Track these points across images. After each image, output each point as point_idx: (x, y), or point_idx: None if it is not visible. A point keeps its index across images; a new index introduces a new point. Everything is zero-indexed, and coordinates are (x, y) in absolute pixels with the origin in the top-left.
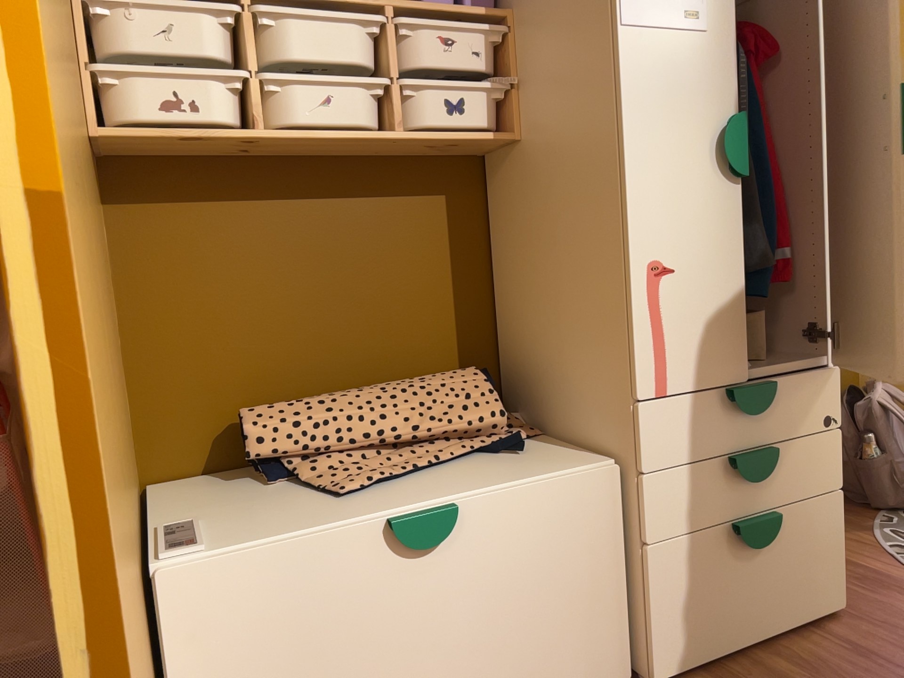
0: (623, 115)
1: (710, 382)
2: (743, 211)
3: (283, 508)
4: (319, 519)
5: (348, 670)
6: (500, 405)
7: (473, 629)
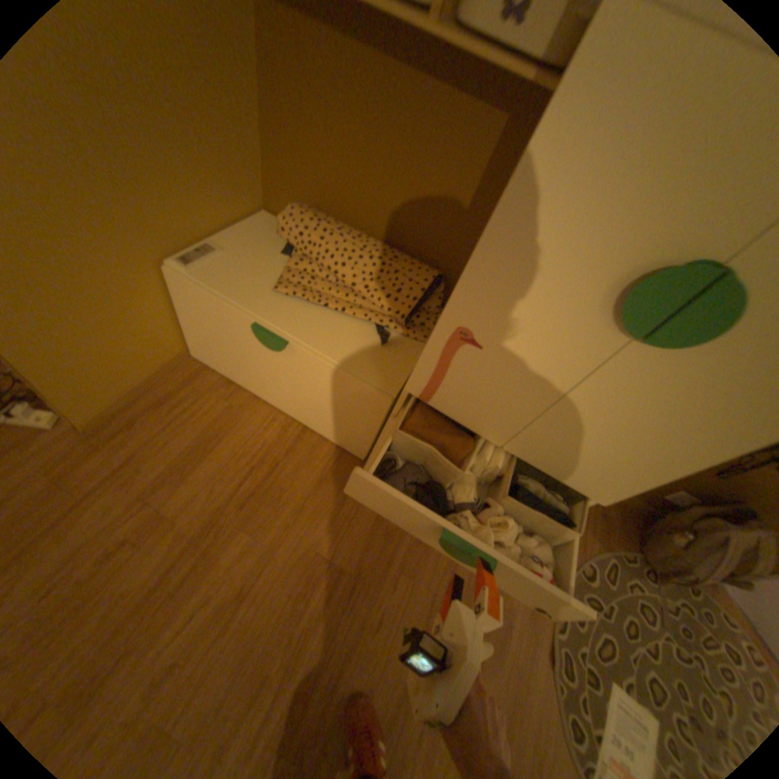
0: (526, 163)
1: (466, 423)
2: (606, 361)
3: (253, 274)
4: (243, 294)
5: (239, 355)
6: (407, 310)
7: (293, 388)
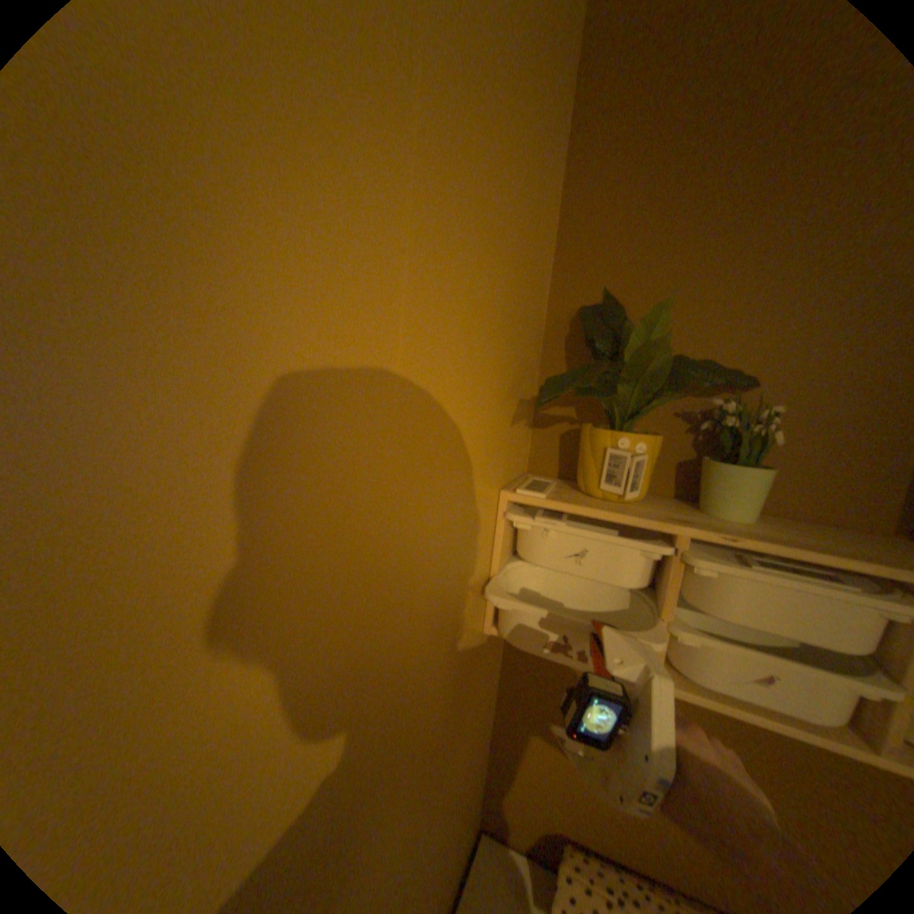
0: None
1: None
2: None
3: None
4: None
5: None
6: None
7: None
